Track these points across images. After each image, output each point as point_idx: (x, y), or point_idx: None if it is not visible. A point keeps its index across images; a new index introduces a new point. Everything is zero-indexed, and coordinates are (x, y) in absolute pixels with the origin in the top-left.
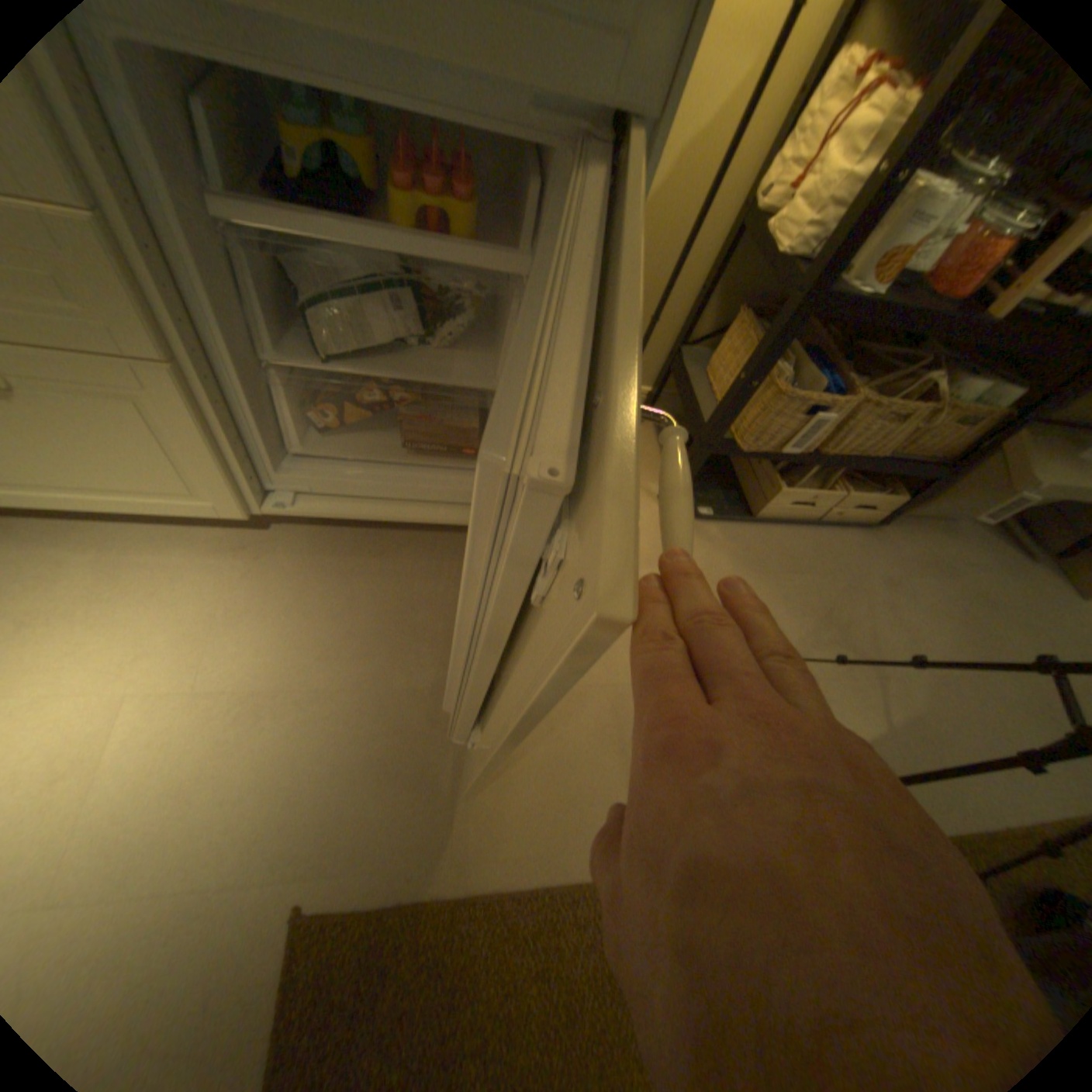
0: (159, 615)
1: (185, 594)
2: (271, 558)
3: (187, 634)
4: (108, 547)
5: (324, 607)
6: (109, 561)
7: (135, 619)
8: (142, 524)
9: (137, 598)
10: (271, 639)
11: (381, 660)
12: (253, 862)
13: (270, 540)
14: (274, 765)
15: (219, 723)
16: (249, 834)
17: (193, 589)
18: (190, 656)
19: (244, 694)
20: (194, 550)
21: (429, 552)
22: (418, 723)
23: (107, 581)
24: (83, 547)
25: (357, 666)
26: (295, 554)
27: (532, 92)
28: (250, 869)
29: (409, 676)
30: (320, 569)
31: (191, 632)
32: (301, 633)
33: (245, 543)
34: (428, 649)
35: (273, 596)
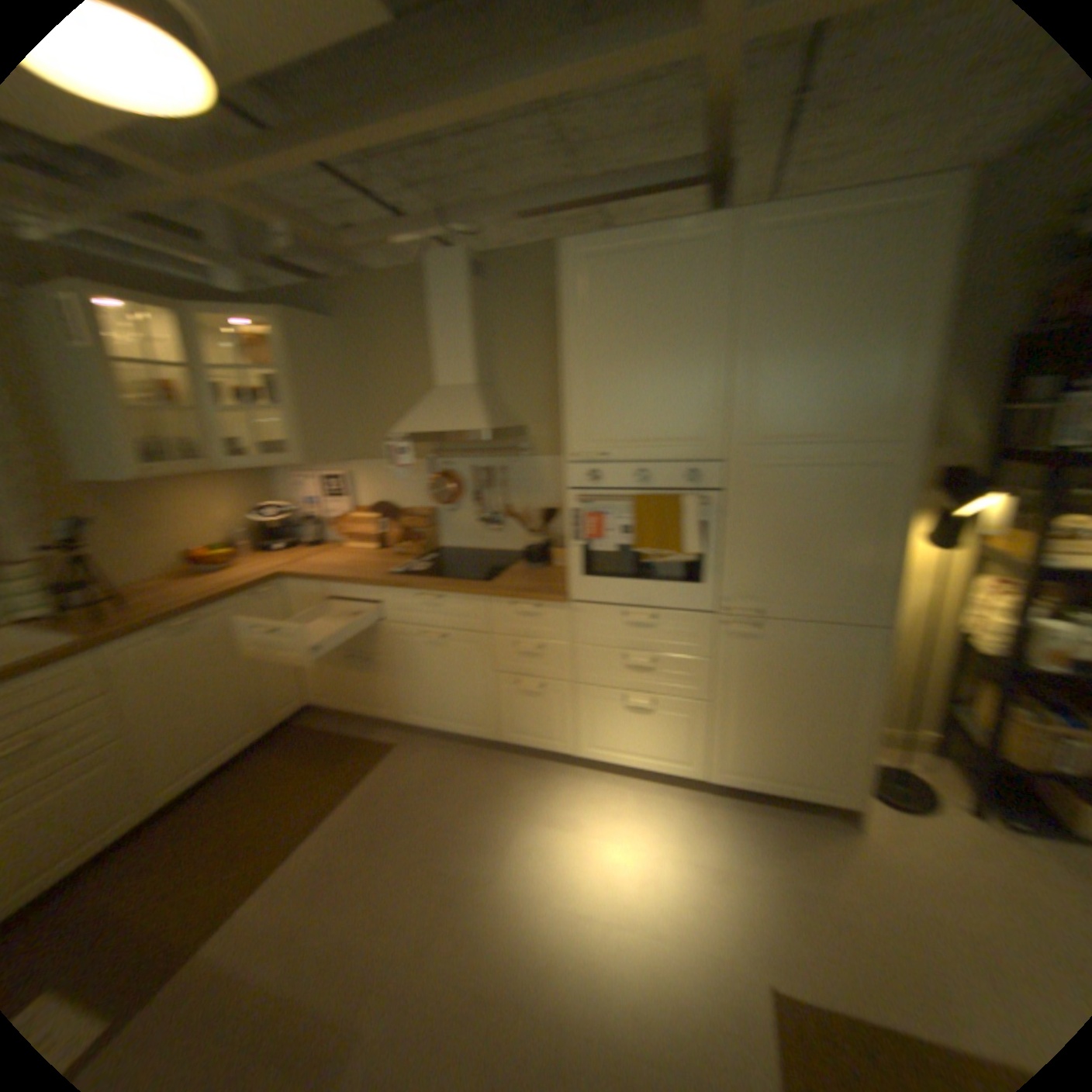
0: (664, 824)
1: (673, 816)
2: (709, 807)
3: (679, 835)
4: (636, 789)
5: (743, 837)
6: (638, 795)
7: (655, 823)
8: (647, 781)
9: (653, 814)
10: (720, 846)
11: (784, 872)
12: (739, 955)
13: (706, 798)
14: (738, 910)
15: (705, 881)
16: (733, 940)
17: (676, 815)
18: (683, 845)
19: (713, 870)
20: (672, 797)
21: (798, 819)
22: (817, 913)
23: (639, 804)
24: (626, 788)
25: (770, 871)
26: (721, 807)
27: (847, 625)
28: (739, 958)
29: (804, 885)
30: (736, 817)
31: (680, 834)
32: (734, 847)
33: (695, 798)
34: (812, 873)
35: (715, 826)
